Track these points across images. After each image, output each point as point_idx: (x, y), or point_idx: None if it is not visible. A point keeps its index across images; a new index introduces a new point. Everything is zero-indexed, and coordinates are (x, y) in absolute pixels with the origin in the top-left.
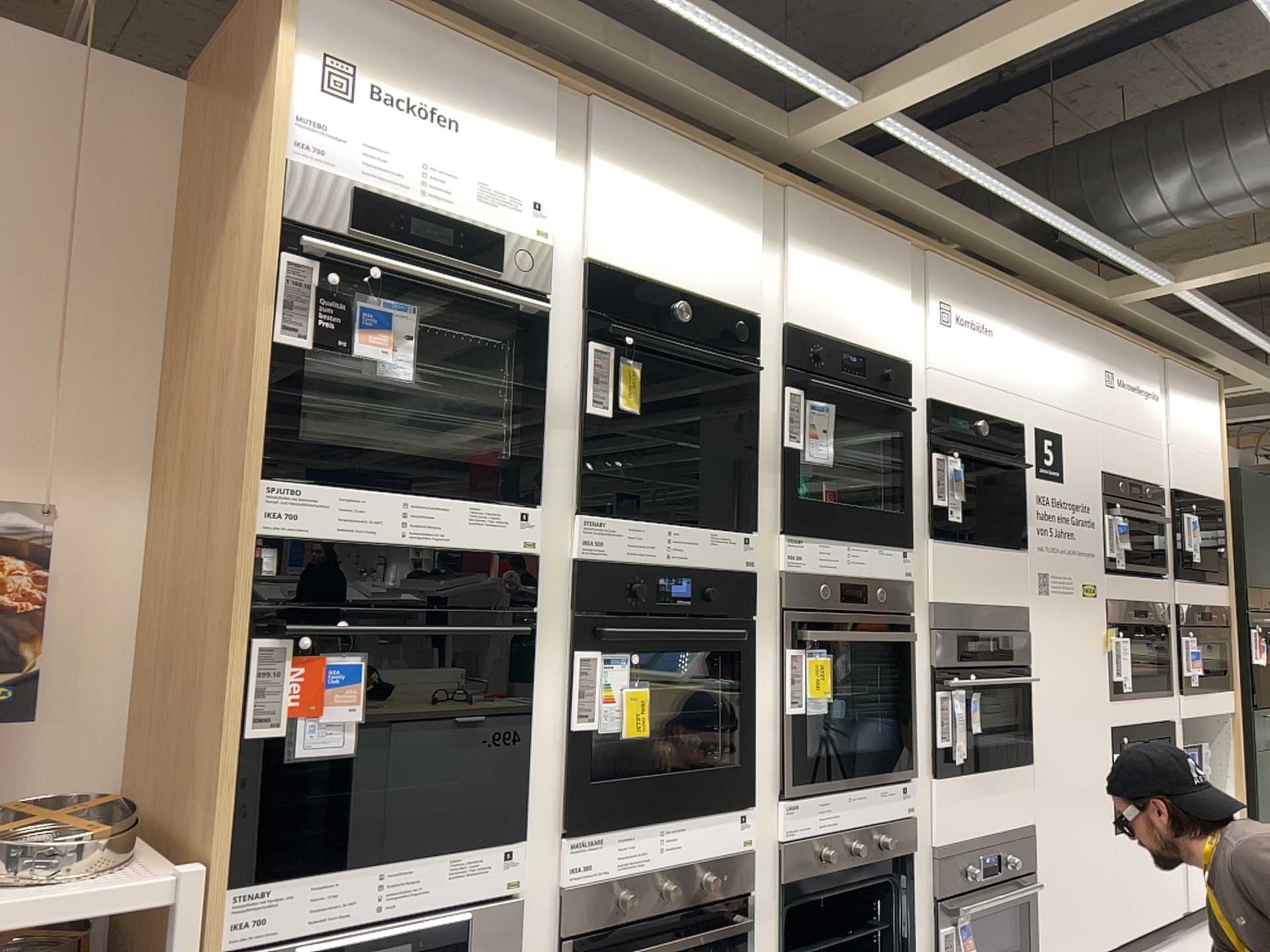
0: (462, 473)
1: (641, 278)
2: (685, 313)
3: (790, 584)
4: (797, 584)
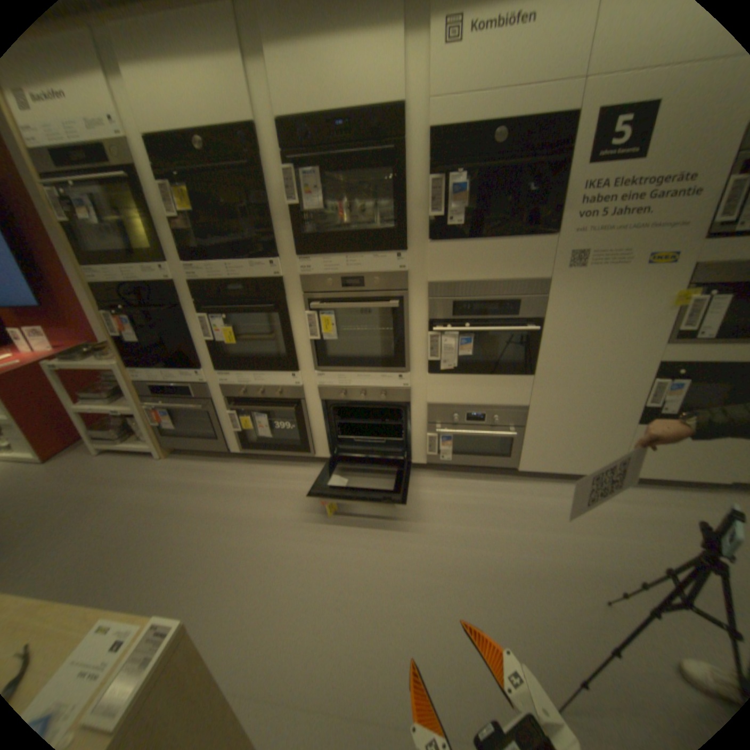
0: (129, 256)
1: (167, 129)
2: (198, 141)
3: (308, 284)
4: (314, 284)
